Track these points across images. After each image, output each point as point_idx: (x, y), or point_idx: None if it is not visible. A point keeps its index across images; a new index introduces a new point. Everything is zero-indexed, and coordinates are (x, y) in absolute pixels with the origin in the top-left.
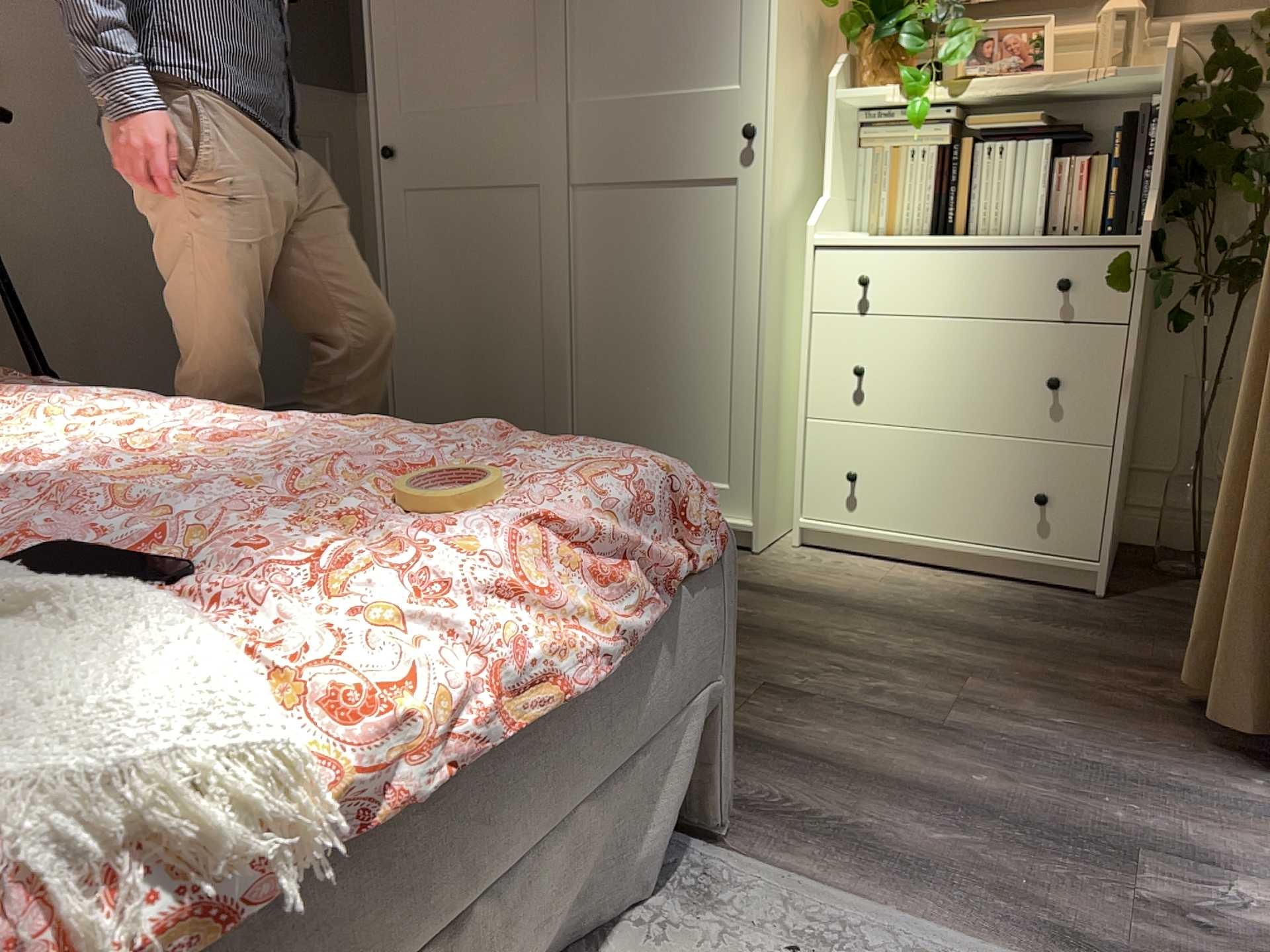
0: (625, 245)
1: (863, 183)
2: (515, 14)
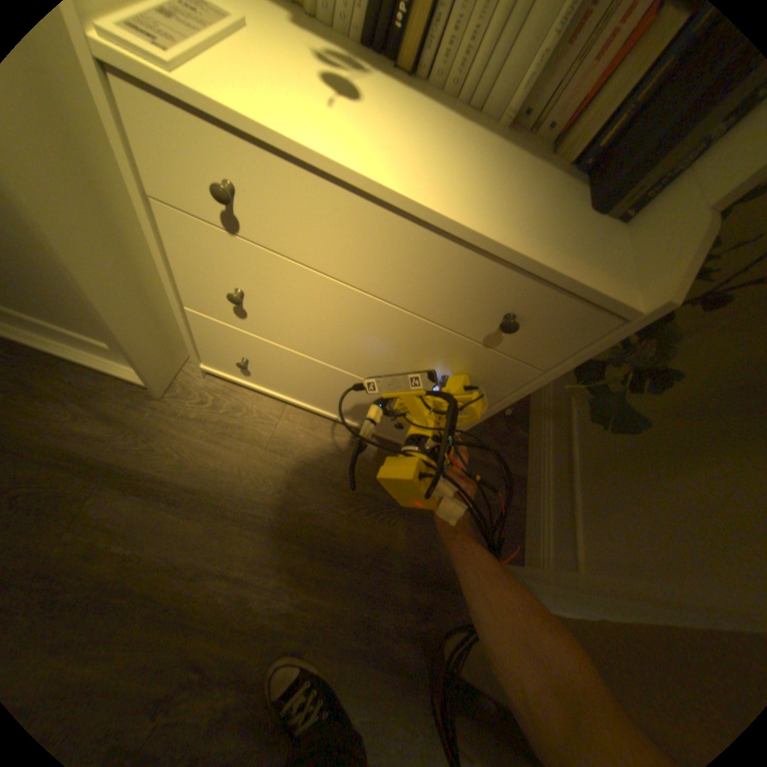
0: None
1: None
2: None
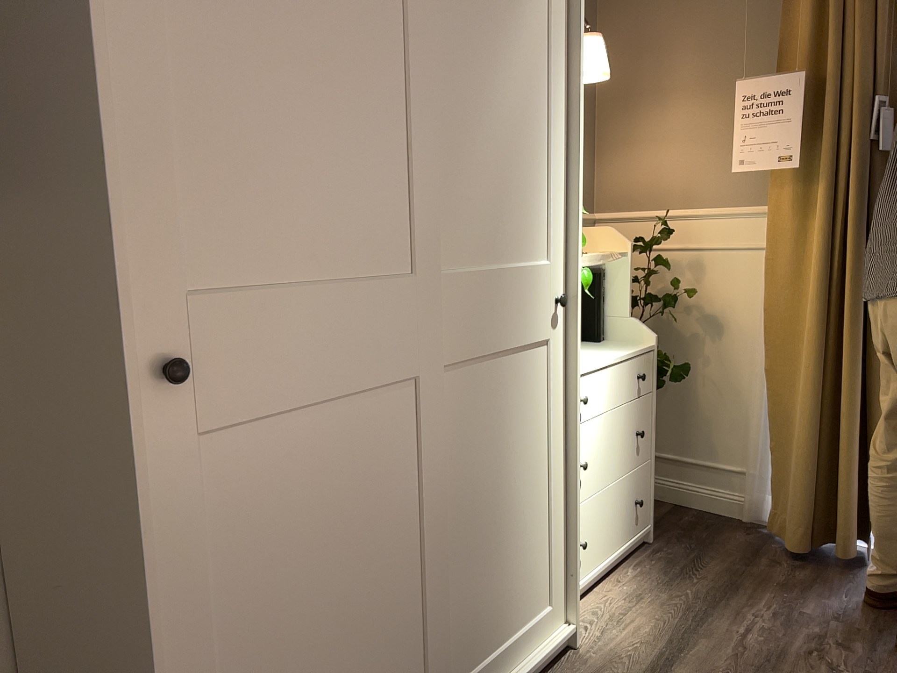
0: (480, 421)
1: None
2: (385, 154)
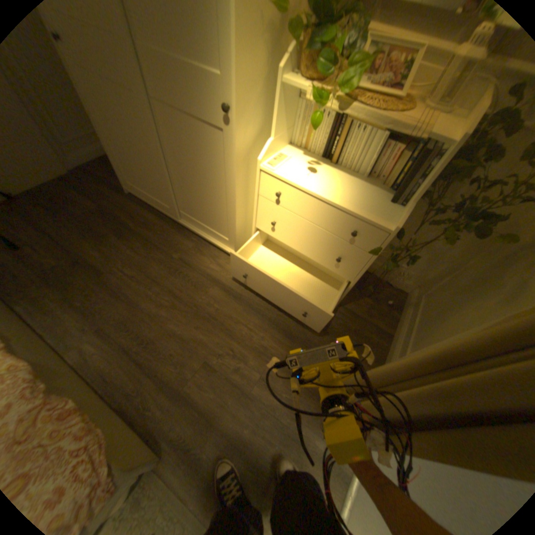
0: (180, 138)
1: (298, 118)
2: None
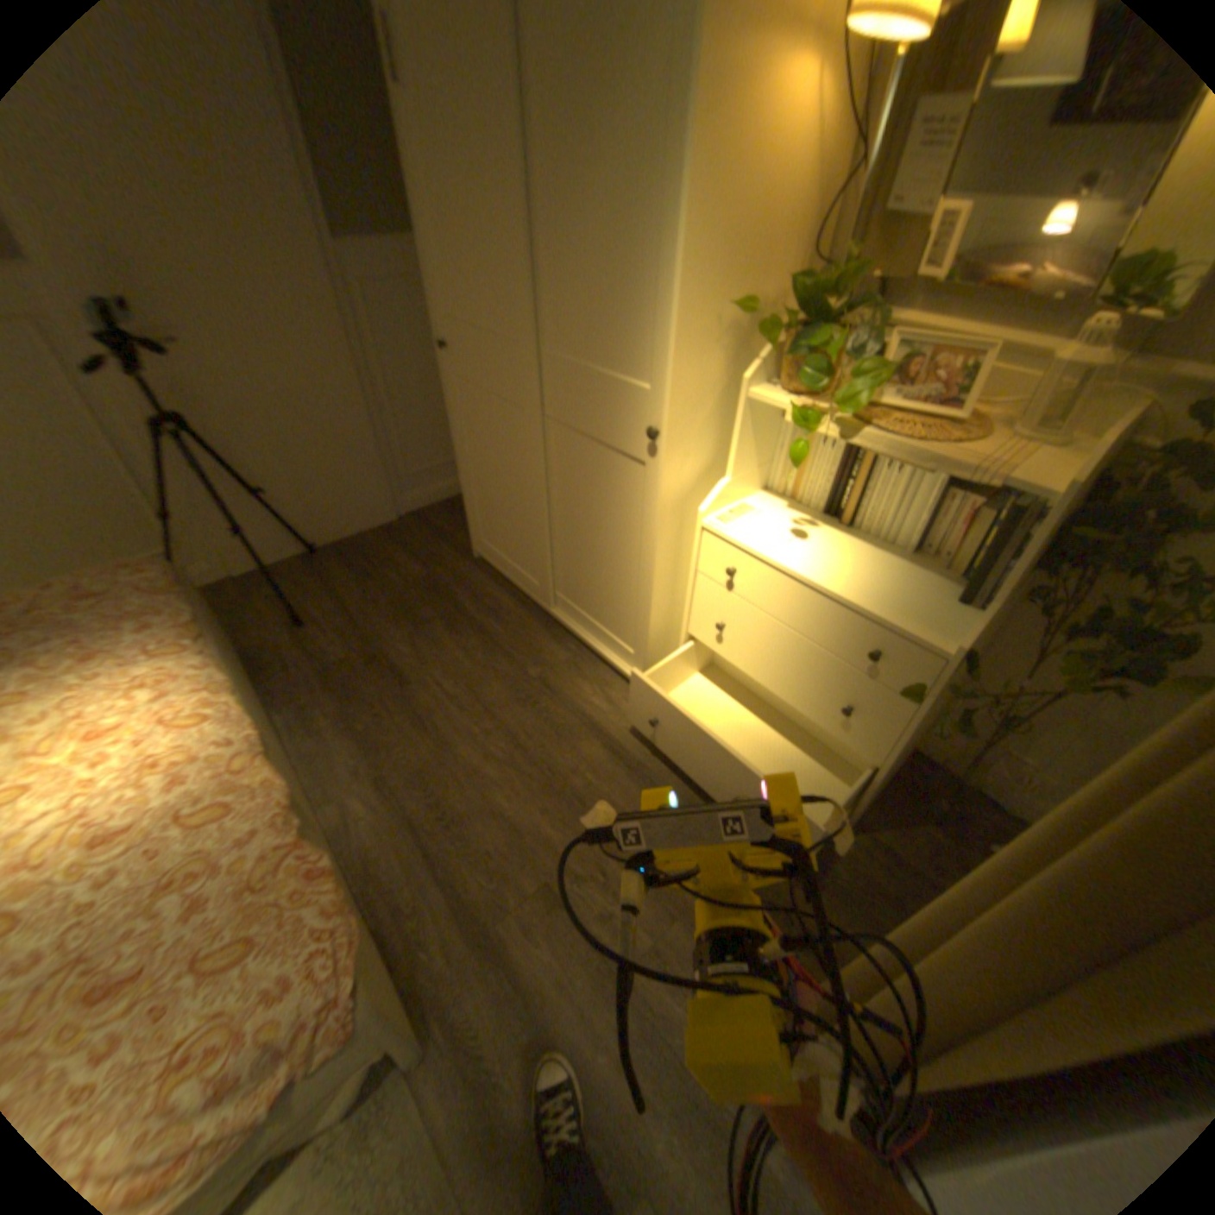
0: (577, 473)
1: (780, 447)
2: (498, 255)
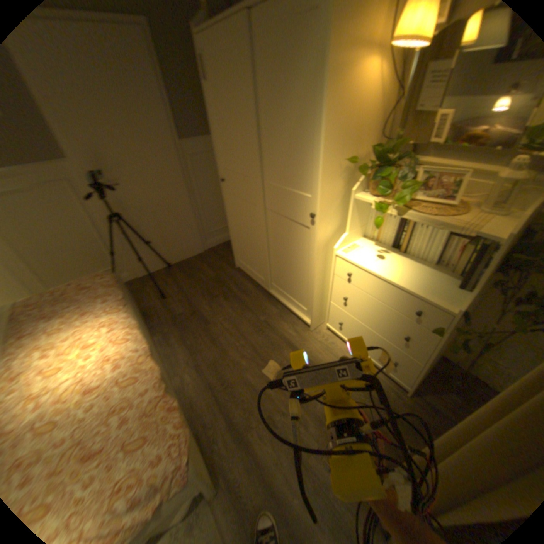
0: (279, 232)
1: (370, 218)
2: (245, 144)
